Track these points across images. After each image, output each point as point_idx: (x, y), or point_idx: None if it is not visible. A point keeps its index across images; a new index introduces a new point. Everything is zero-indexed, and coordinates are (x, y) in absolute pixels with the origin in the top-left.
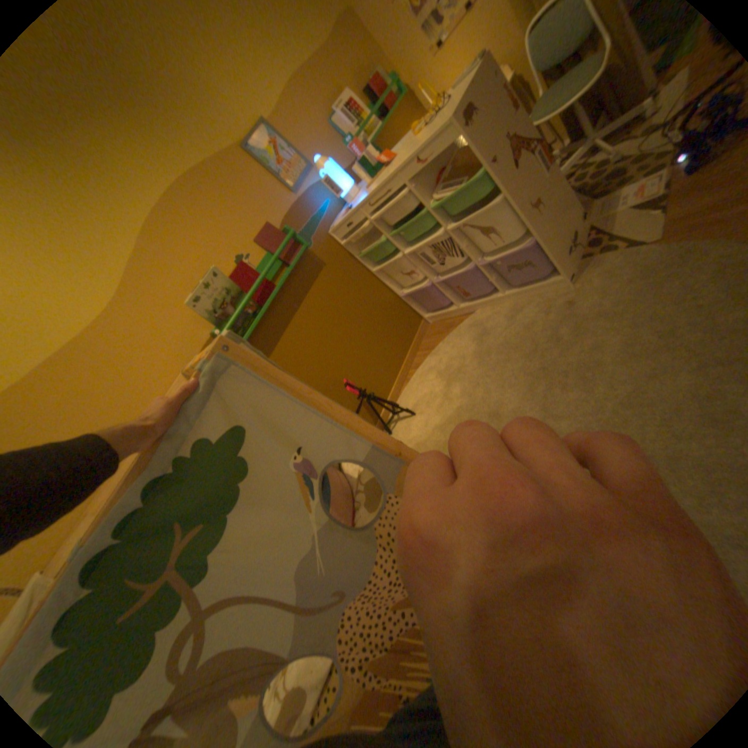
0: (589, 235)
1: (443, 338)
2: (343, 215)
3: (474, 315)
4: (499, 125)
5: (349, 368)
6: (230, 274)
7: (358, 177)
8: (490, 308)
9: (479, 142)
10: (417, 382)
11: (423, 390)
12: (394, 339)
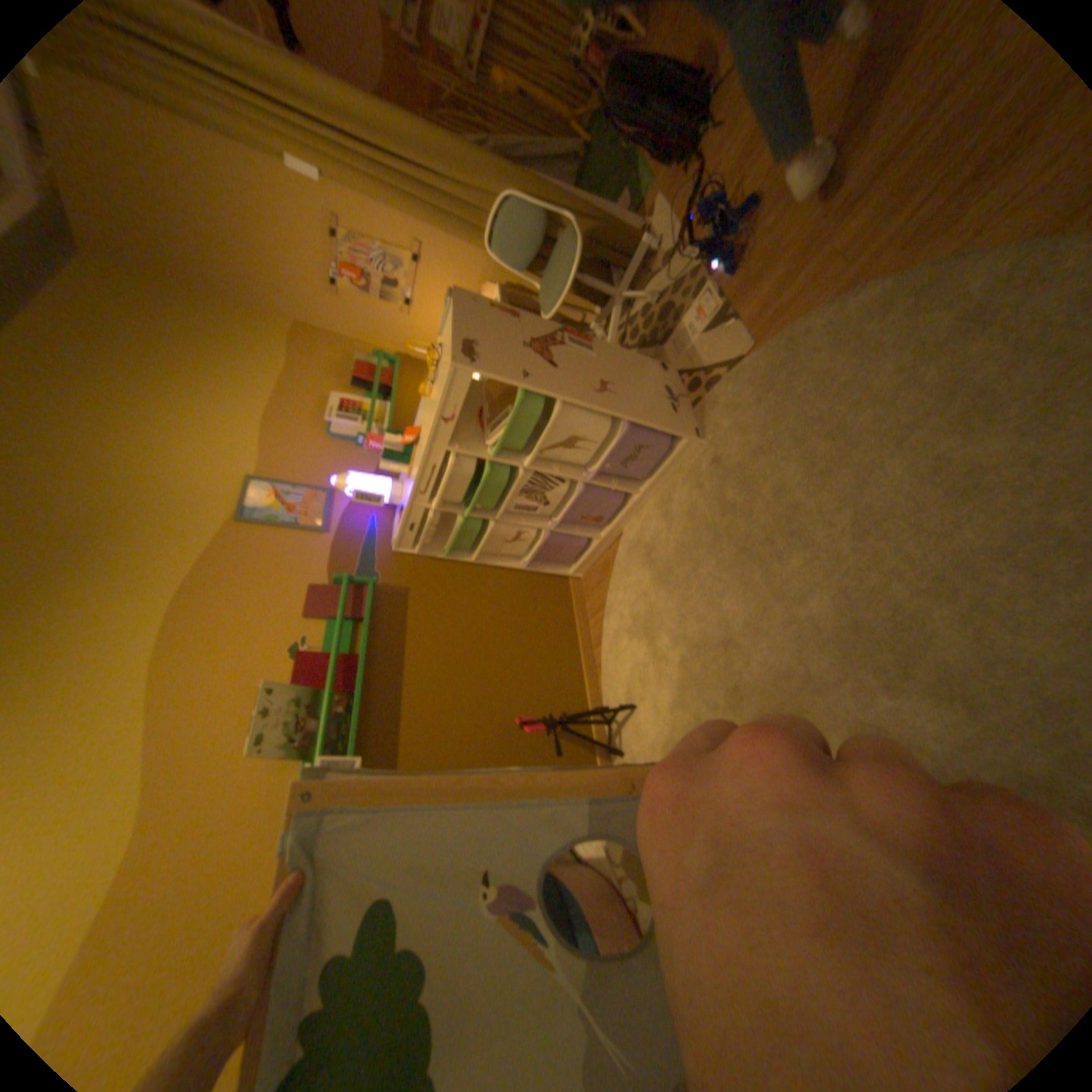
0: (684, 381)
1: (608, 586)
2: (400, 522)
3: (625, 538)
4: (511, 342)
5: (515, 700)
6: (293, 678)
7: (397, 471)
8: (637, 518)
9: (499, 369)
10: (613, 661)
11: (627, 667)
12: (550, 625)
